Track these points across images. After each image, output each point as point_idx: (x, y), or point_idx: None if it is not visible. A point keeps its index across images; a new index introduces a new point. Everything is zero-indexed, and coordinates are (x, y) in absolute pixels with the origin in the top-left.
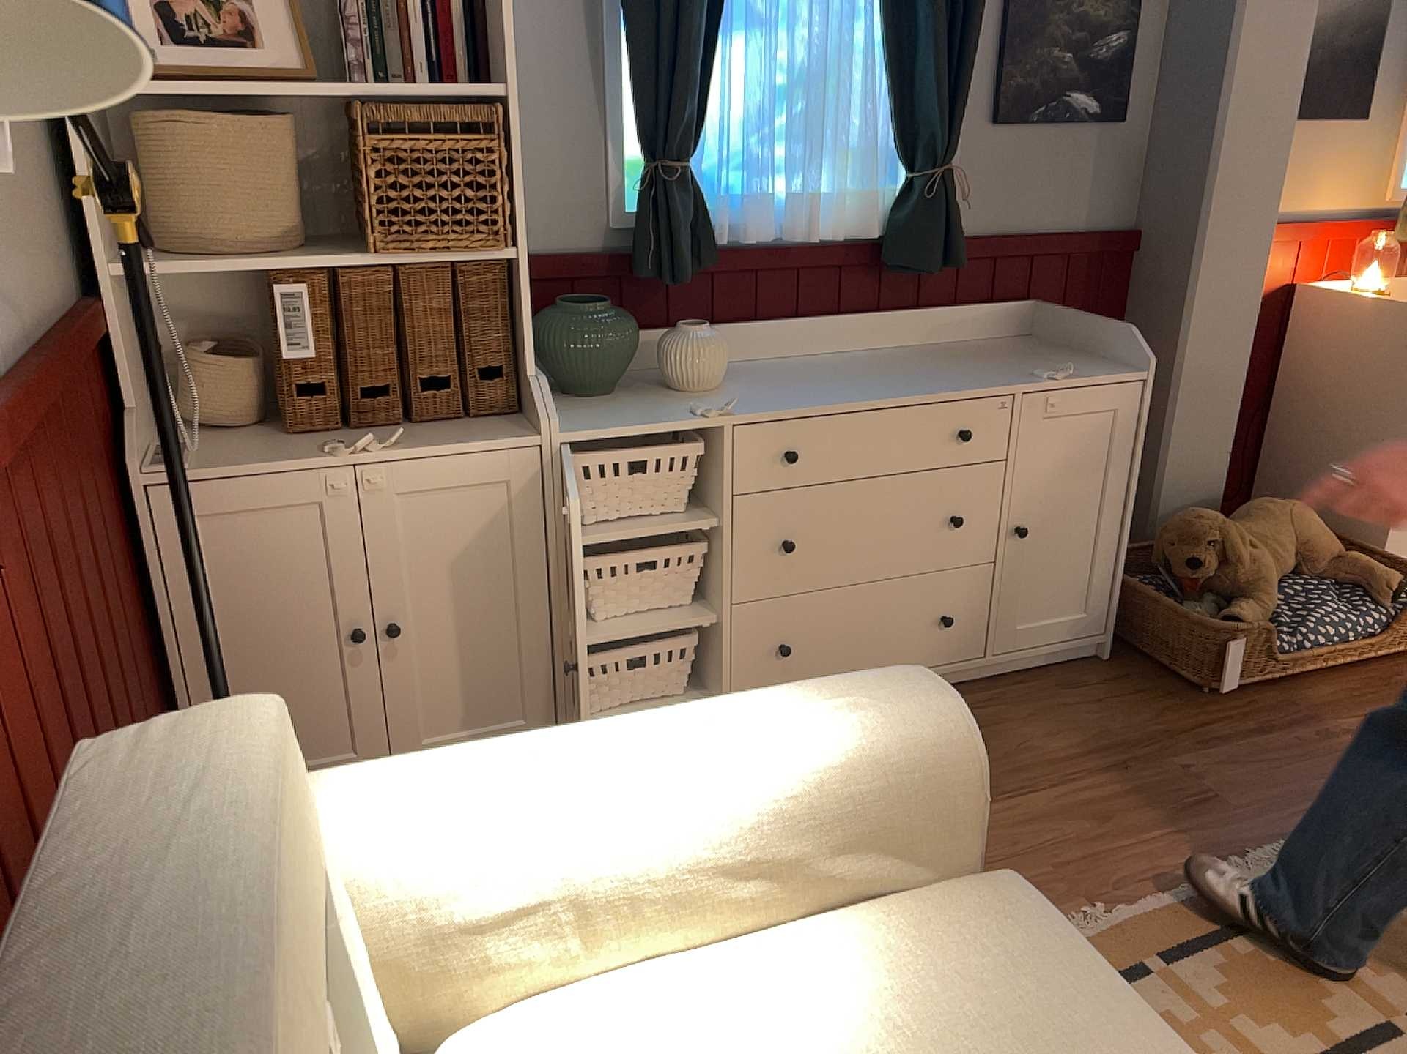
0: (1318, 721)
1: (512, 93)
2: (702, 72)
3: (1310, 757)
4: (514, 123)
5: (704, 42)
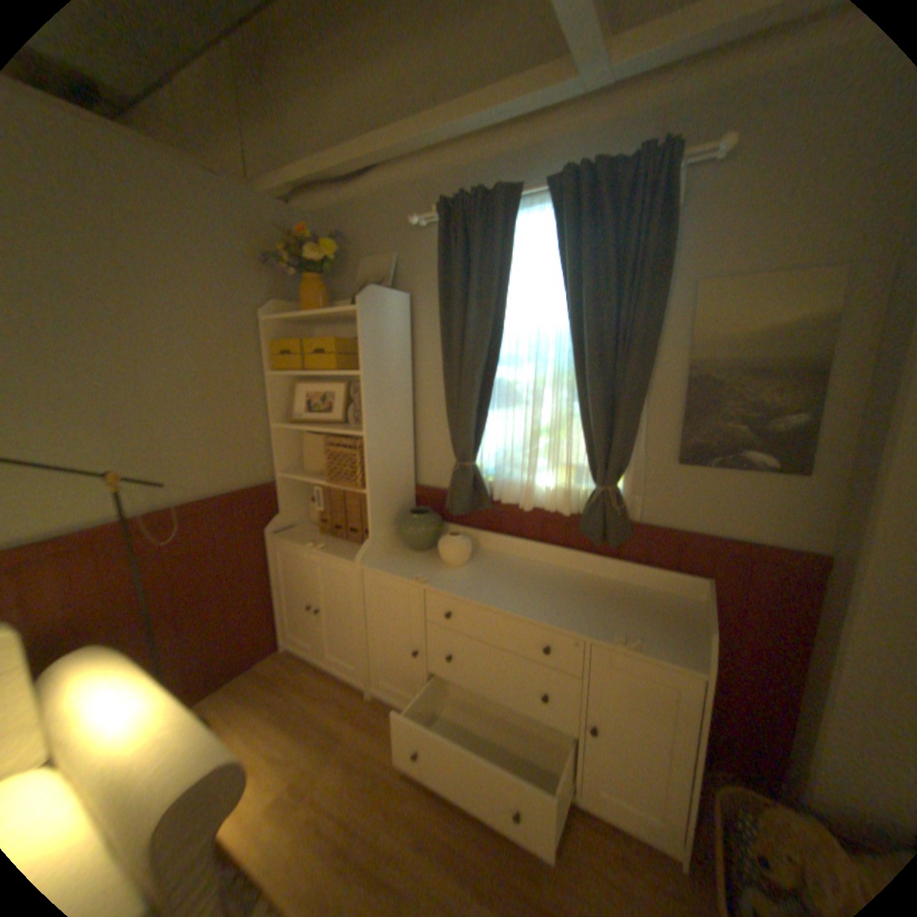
0: None
1: (366, 435)
2: (478, 425)
3: None
4: (366, 446)
5: (473, 414)
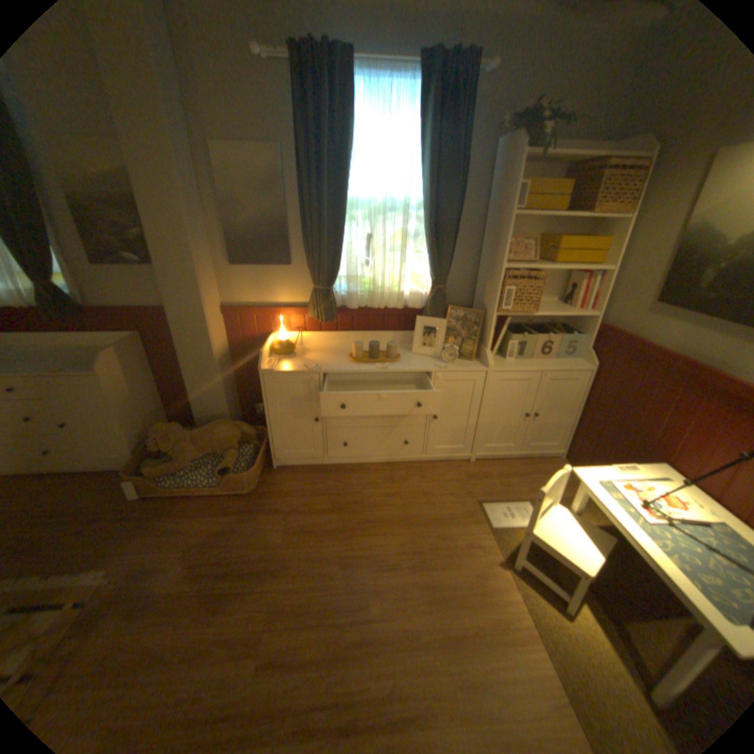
0: (147, 522)
1: None
2: None
3: (108, 540)
4: None
5: None
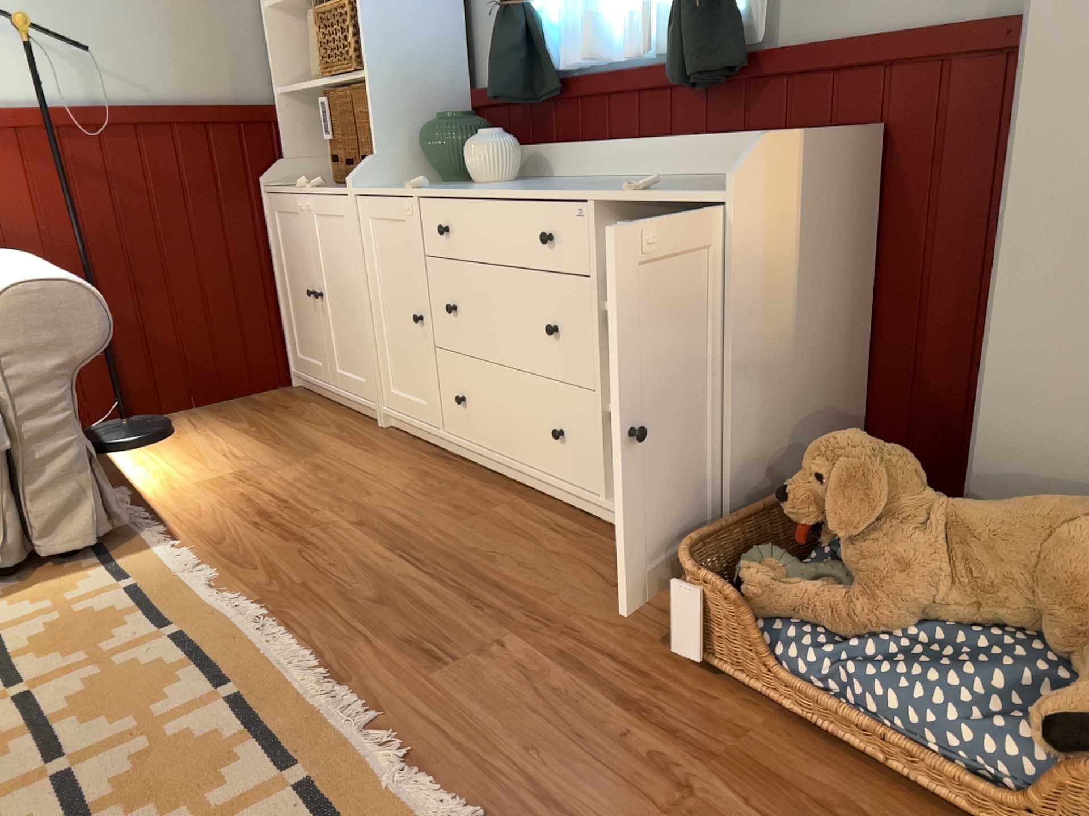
0: (702, 760)
1: None
2: None
3: (578, 743)
4: None
5: None
